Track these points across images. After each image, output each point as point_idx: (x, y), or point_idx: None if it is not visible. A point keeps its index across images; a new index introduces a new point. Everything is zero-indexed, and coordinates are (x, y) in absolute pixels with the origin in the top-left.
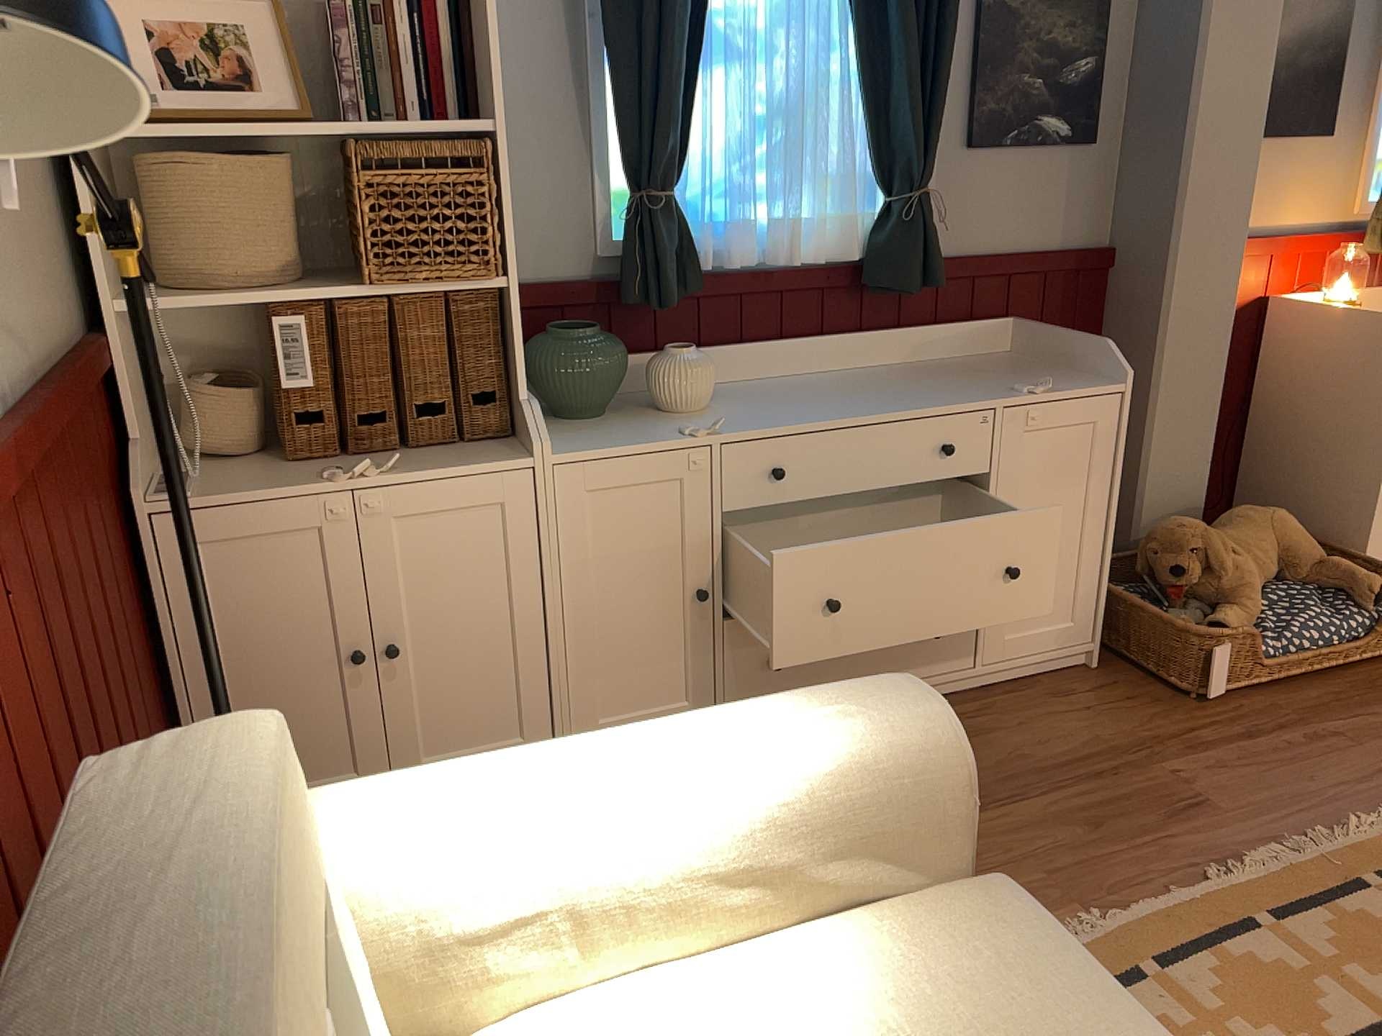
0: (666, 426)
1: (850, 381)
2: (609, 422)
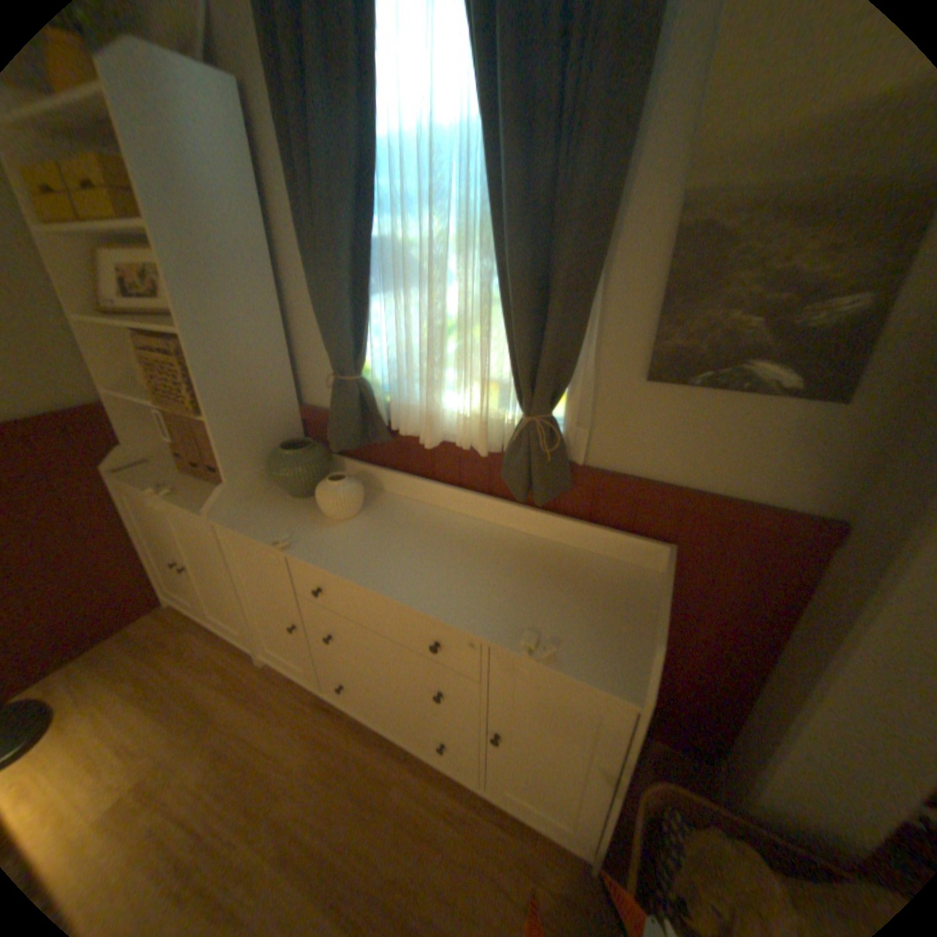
0: (296, 524)
1: (473, 537)
2: (294, 505)
